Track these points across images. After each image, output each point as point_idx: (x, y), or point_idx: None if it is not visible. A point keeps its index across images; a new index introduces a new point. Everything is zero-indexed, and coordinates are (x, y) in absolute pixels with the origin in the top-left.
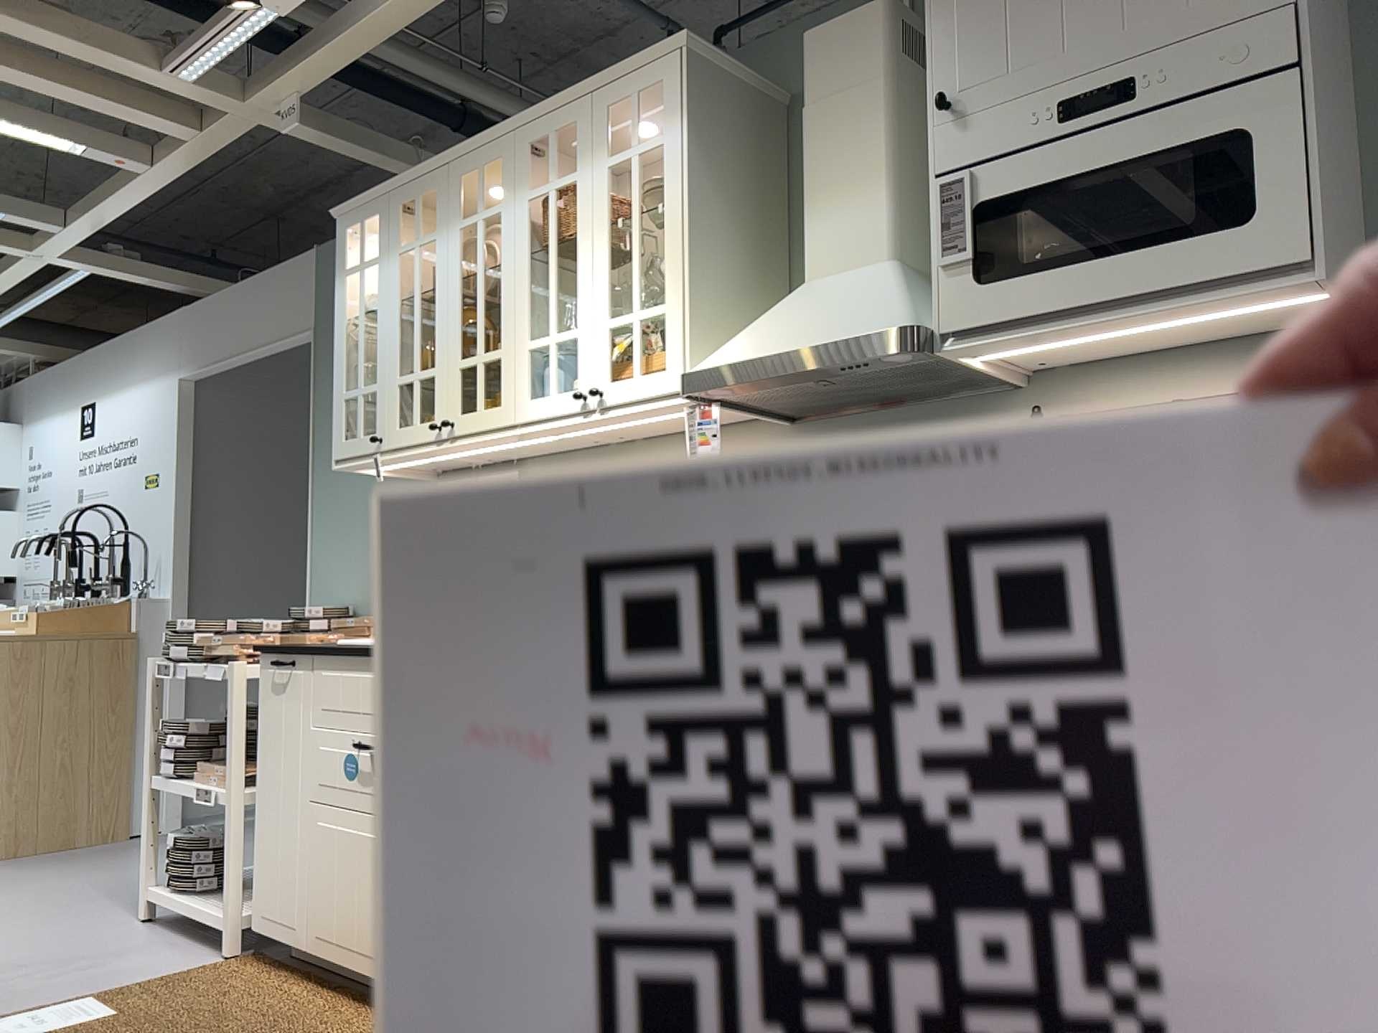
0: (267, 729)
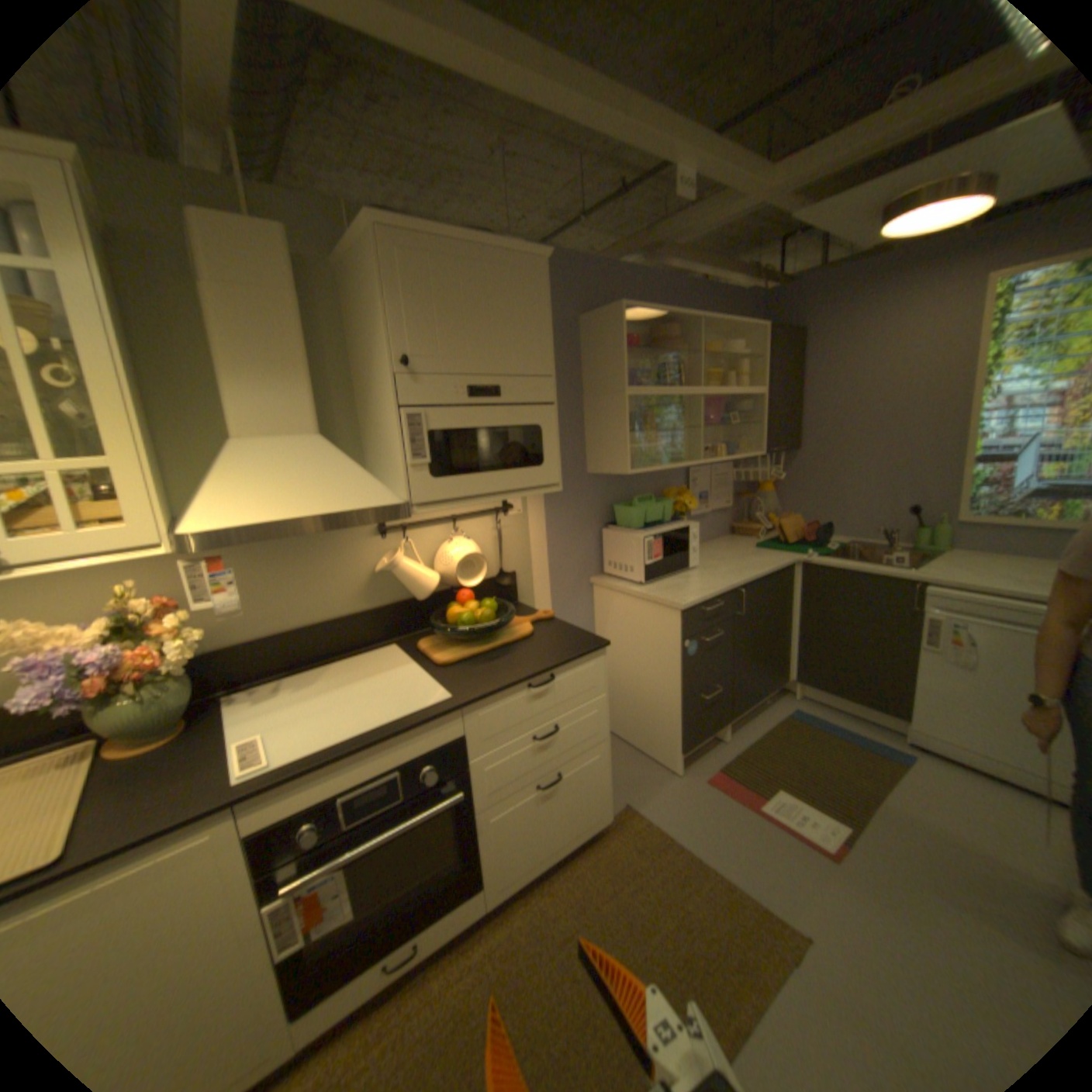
0: None
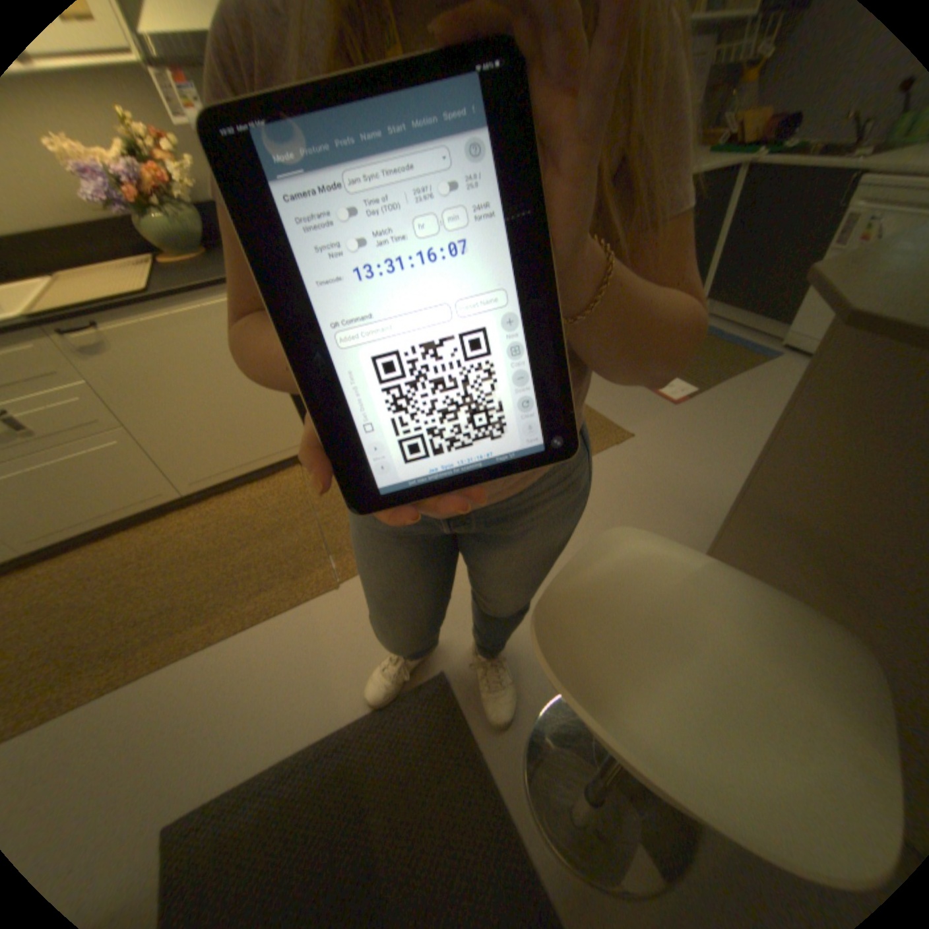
0: None
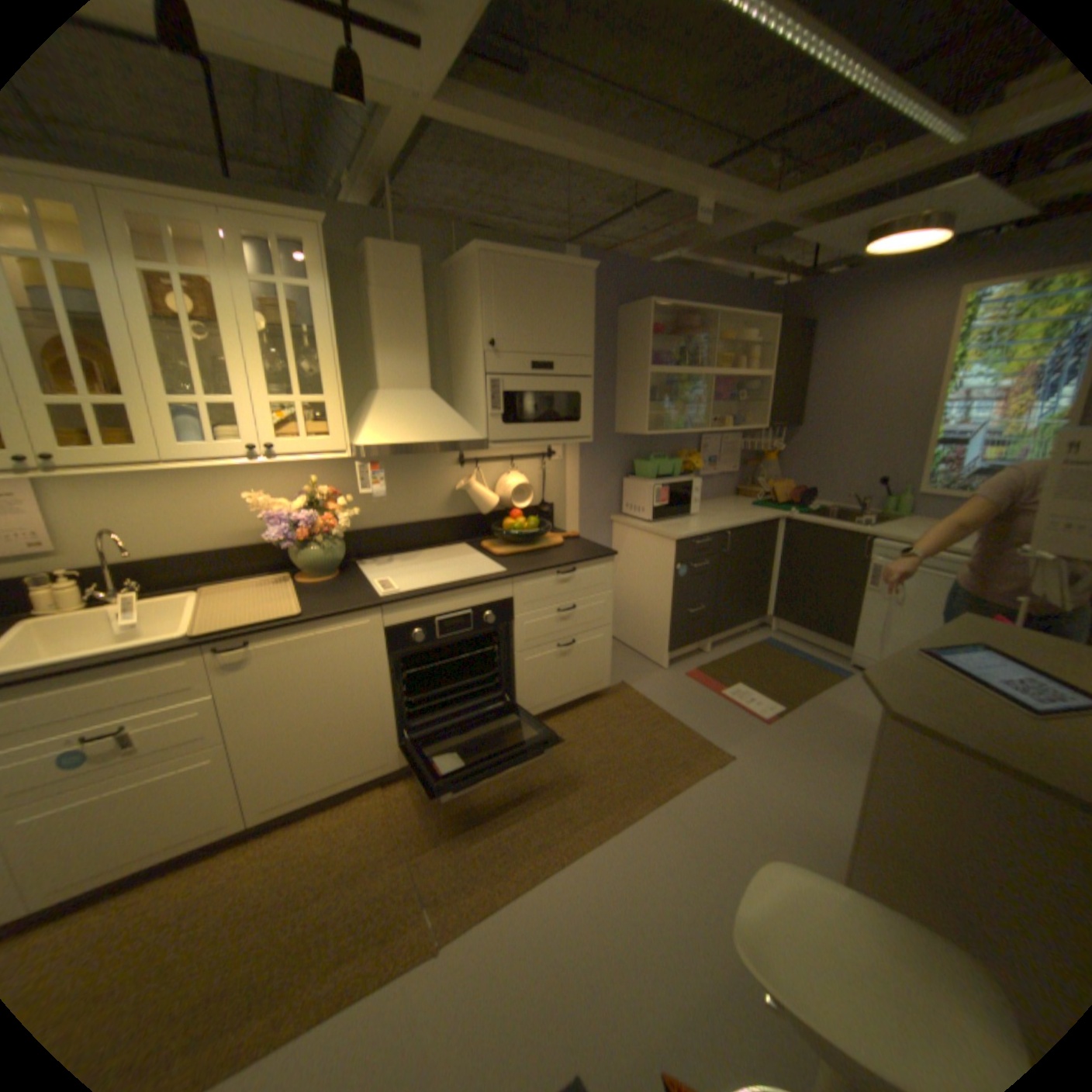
0: None
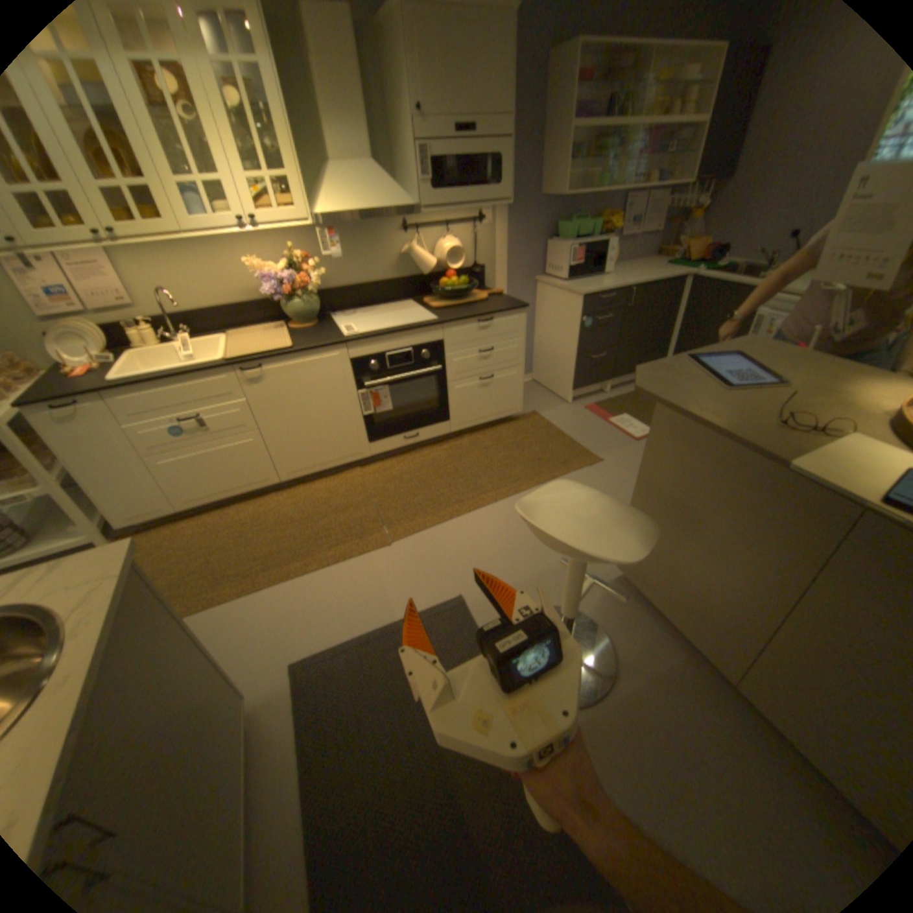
0: (65, 445)
